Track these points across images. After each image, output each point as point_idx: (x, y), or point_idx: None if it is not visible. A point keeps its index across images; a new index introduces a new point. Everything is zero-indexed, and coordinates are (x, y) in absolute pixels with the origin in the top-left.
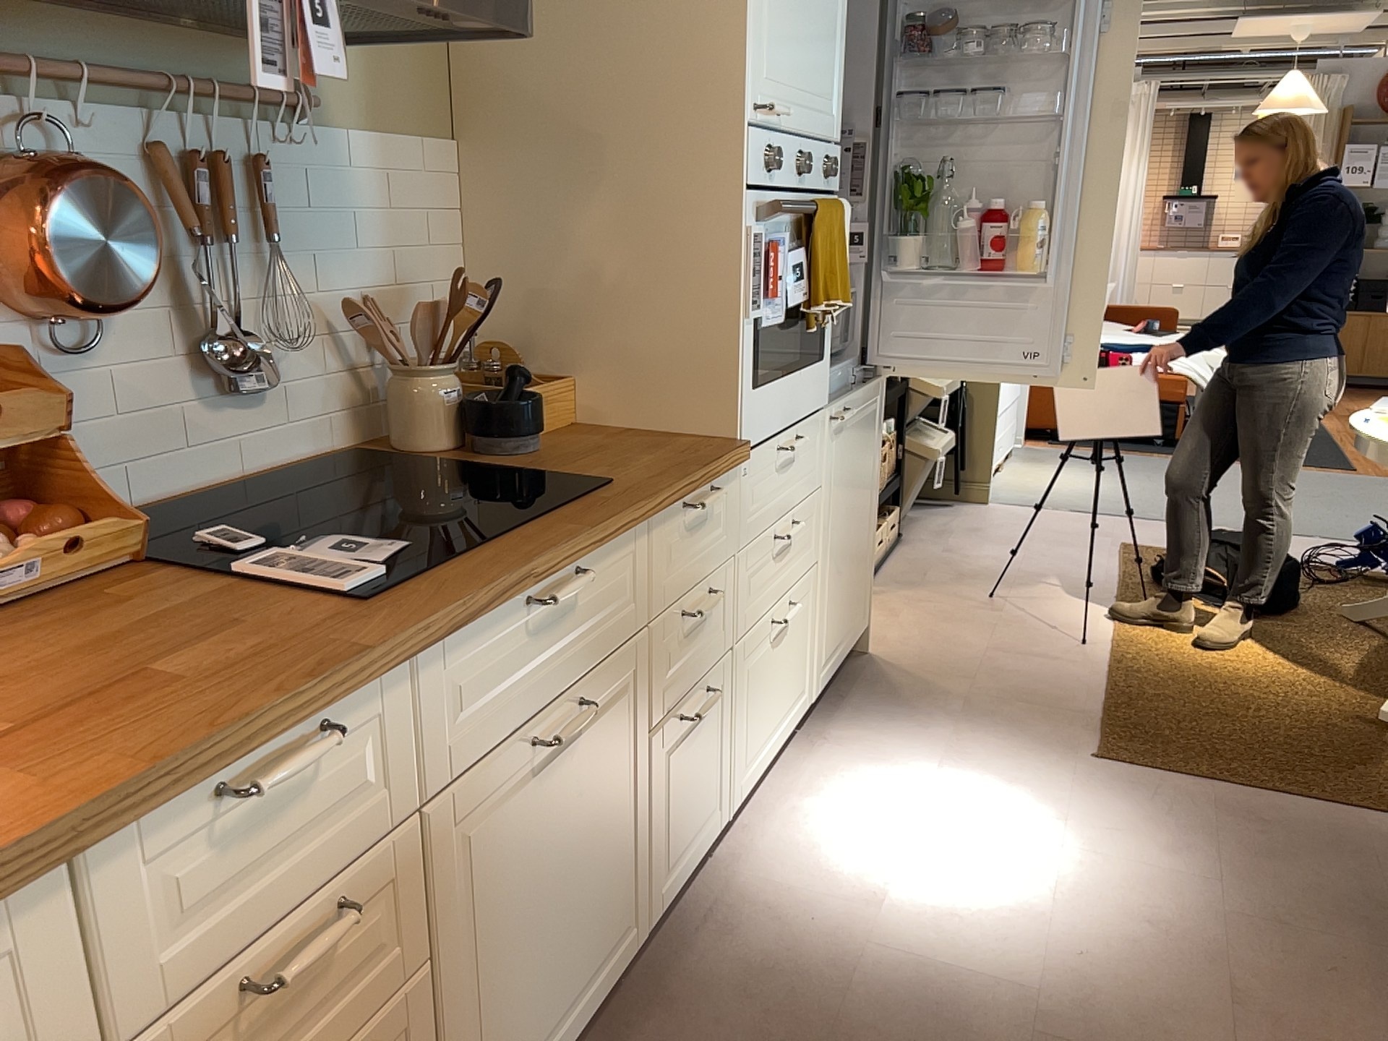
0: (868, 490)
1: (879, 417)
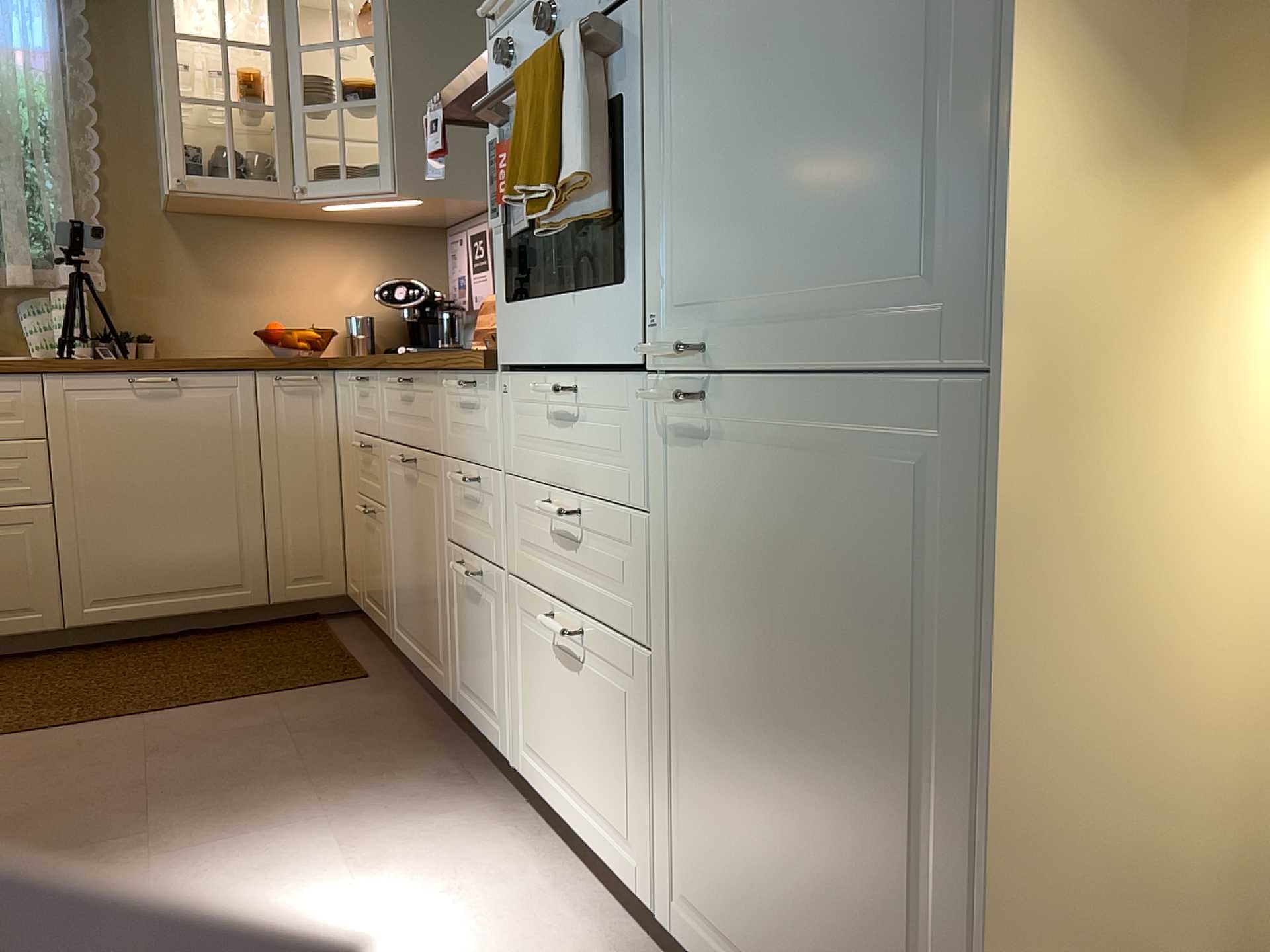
0: (886, 710)
1: (957, 517)
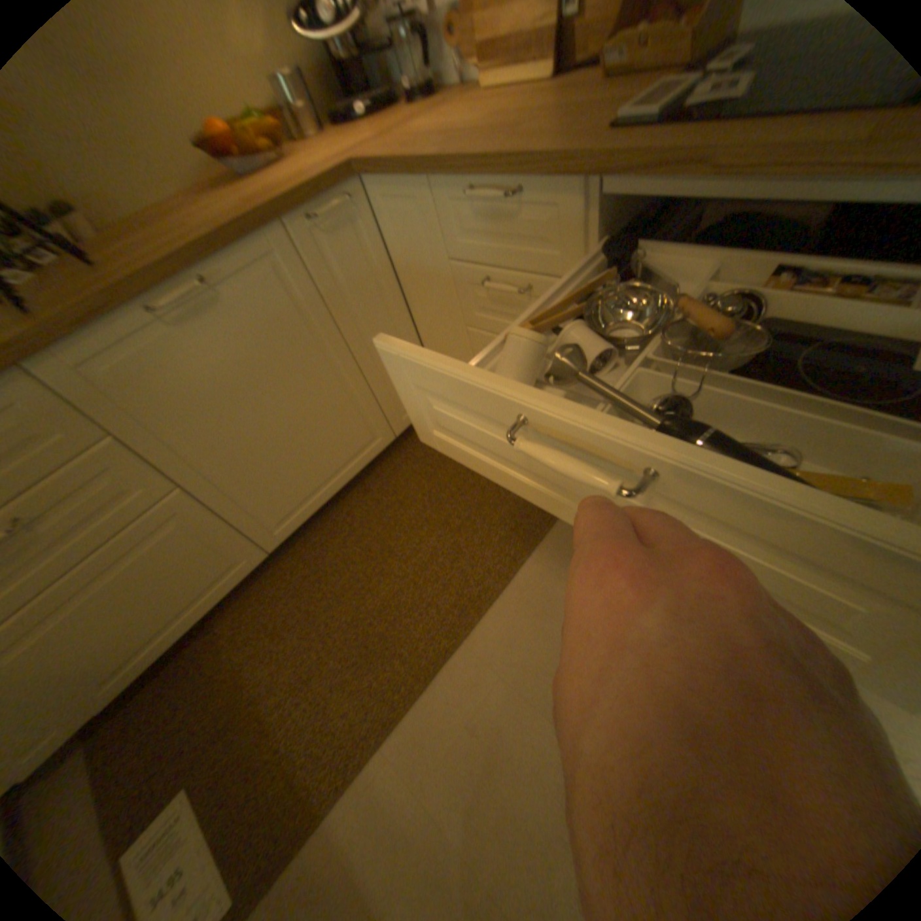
0: None
1: None
